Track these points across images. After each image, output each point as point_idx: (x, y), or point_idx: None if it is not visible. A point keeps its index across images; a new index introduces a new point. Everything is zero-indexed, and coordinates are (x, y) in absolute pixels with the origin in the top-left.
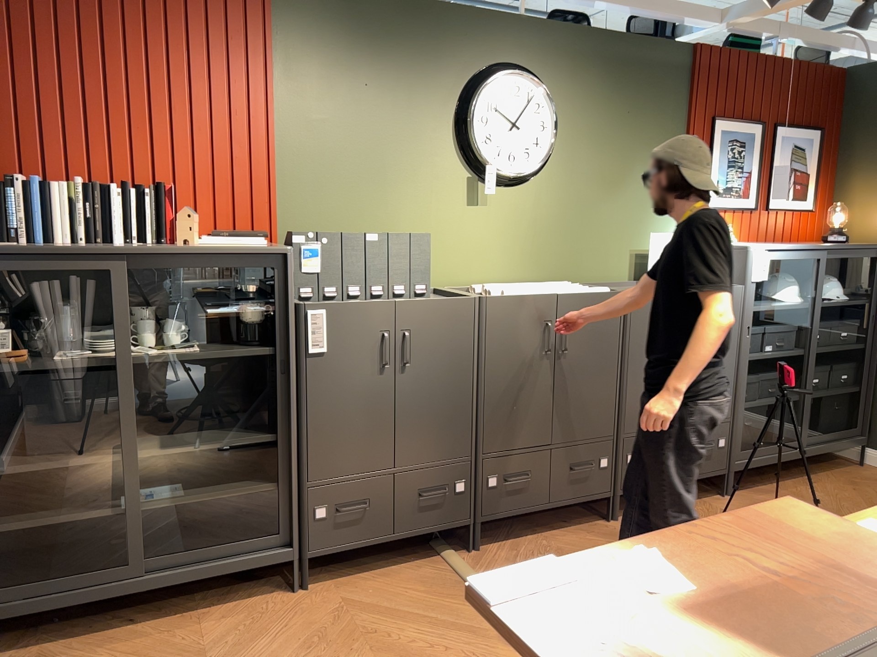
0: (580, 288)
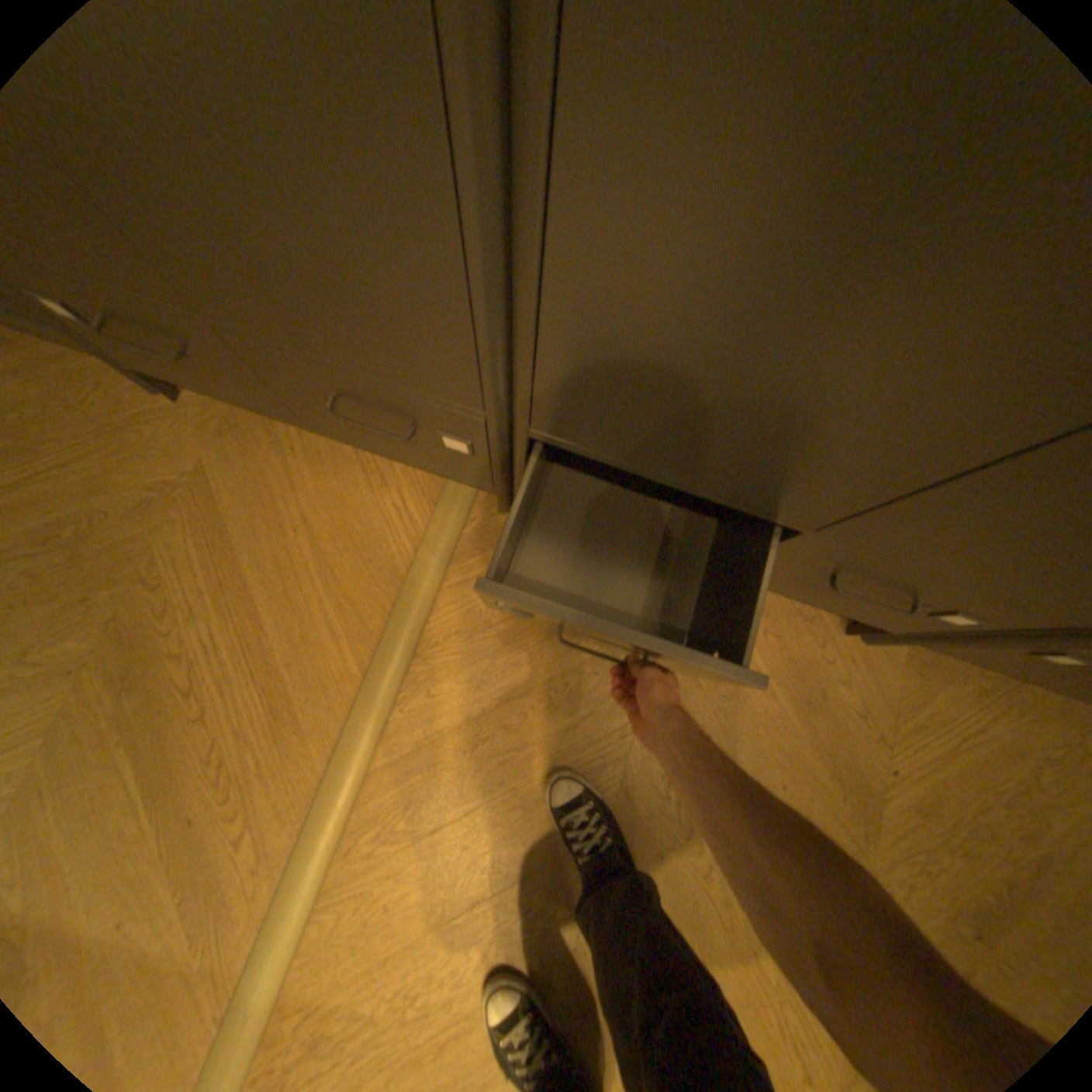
0: None
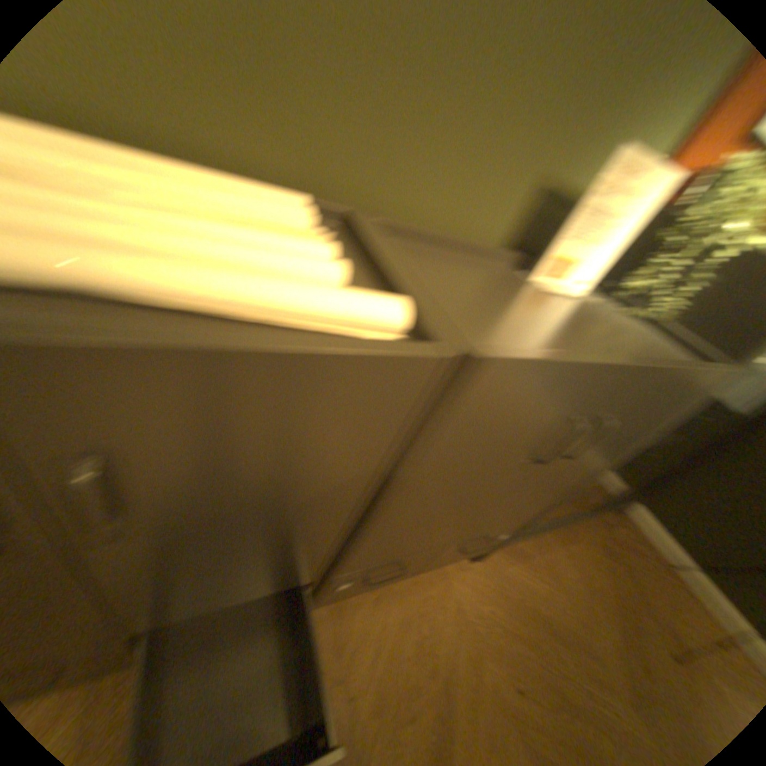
0: (263, 282)
